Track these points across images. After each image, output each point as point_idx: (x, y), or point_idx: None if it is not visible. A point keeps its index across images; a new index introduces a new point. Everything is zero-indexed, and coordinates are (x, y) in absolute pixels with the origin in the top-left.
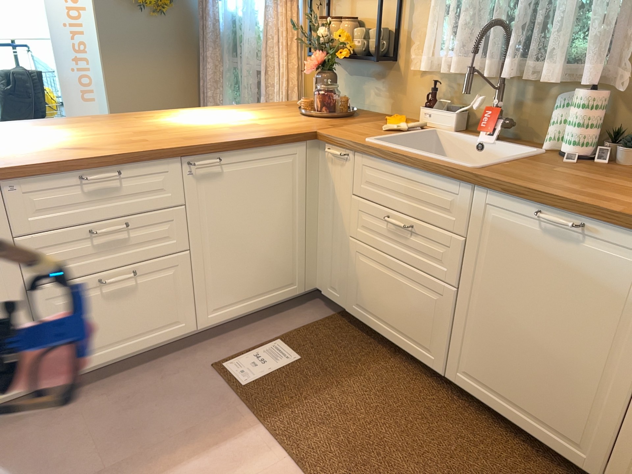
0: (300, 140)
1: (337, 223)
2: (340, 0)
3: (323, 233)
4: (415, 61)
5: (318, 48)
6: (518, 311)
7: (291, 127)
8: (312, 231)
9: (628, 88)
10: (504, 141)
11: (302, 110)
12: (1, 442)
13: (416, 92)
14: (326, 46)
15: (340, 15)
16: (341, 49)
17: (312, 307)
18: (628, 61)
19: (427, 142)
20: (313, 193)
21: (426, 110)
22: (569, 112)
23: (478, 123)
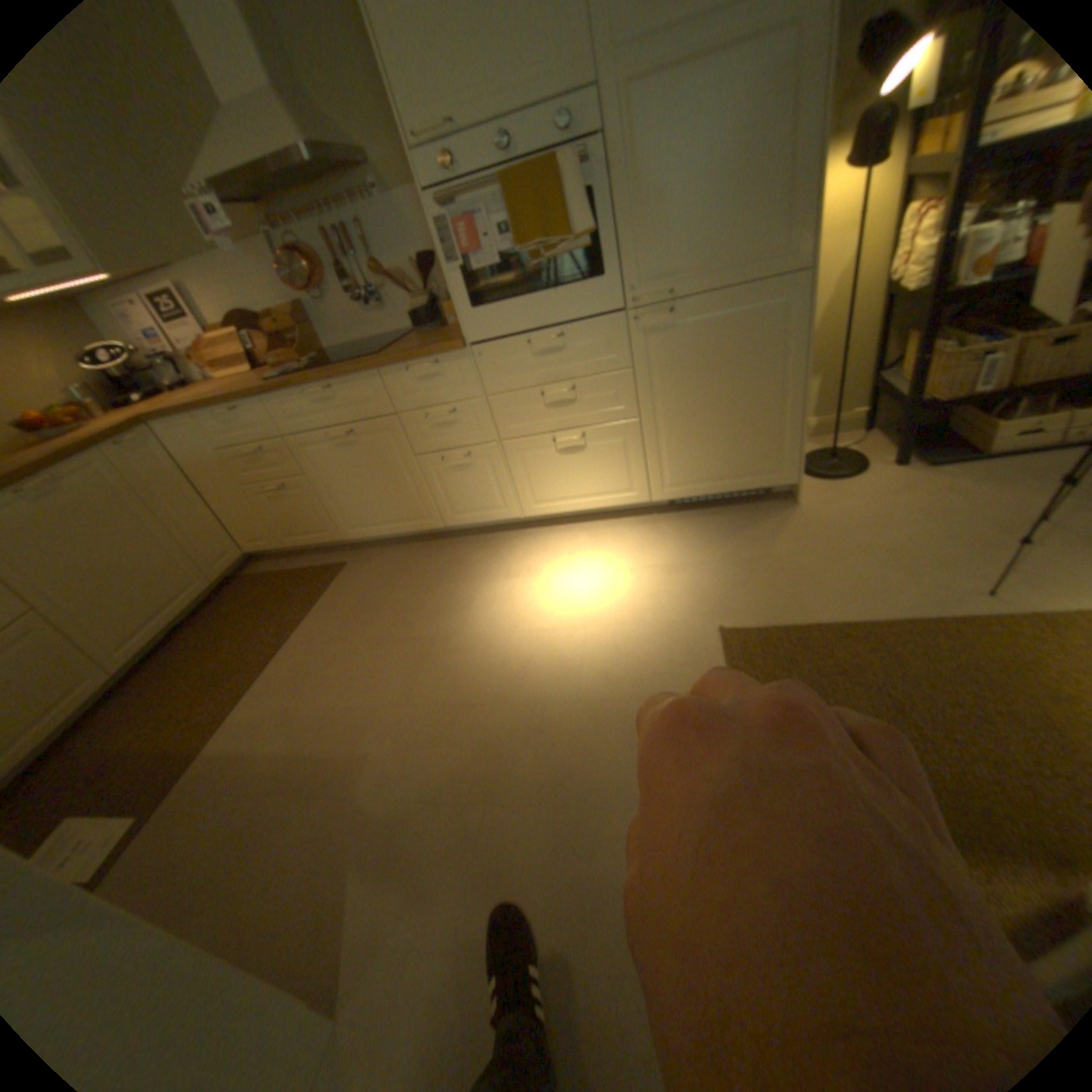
0: None
1: None
2: None
3: None
4: None
5: None
6: (87, 563)
7: None
8: None
9: None
10: None
11: None
12: (313, 948)
13: None
14: None
15: None
16: None
17: None
18: None
19: None
20: None
21: None
22: None
23: None
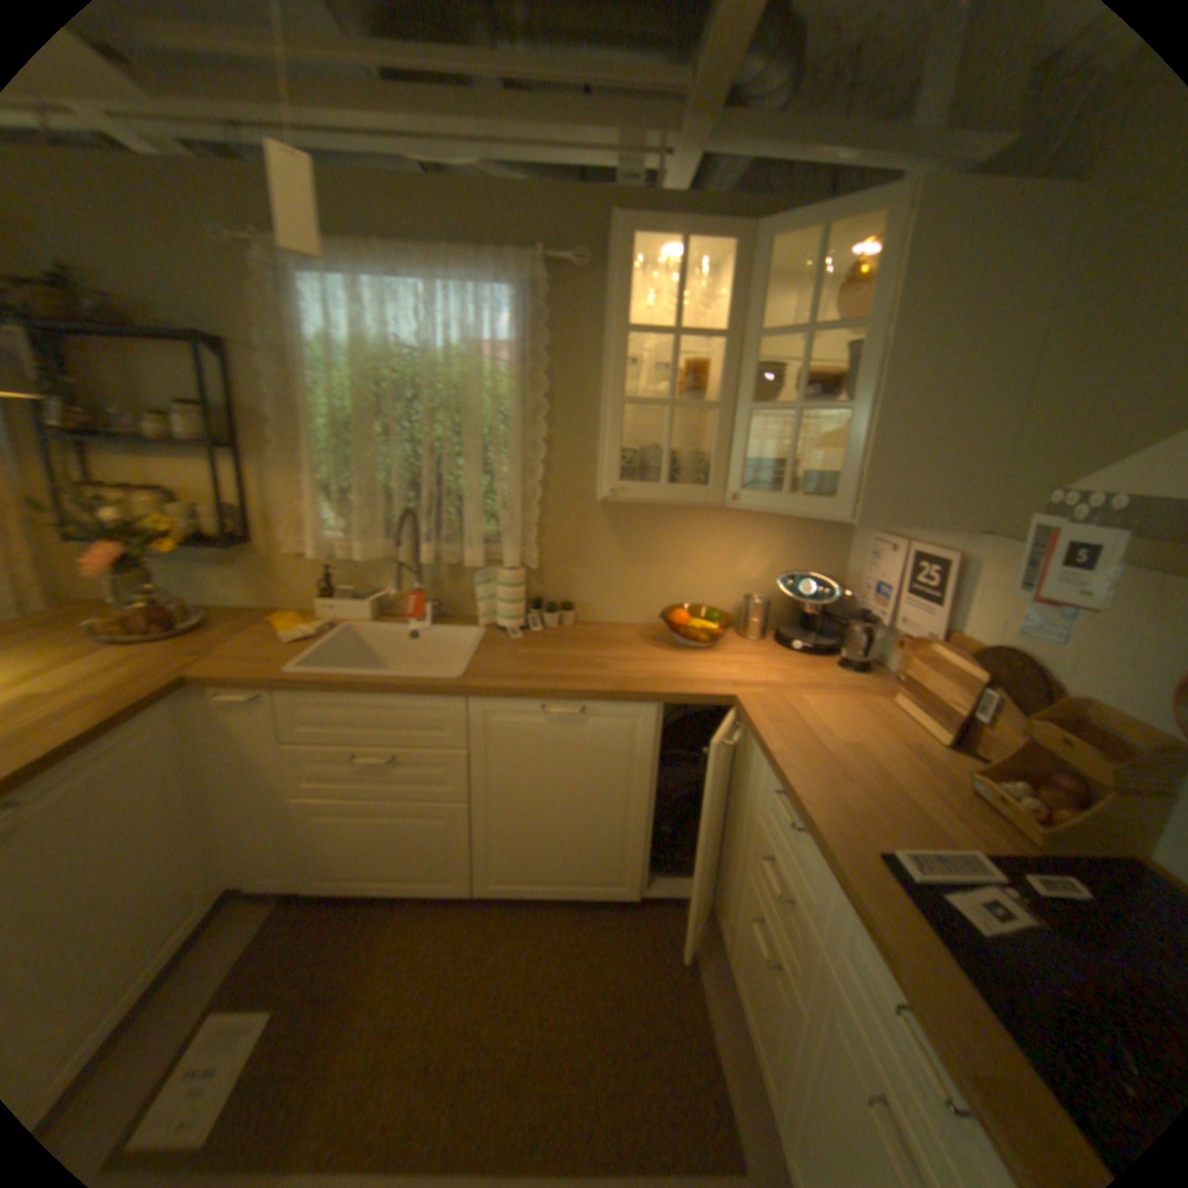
0: (156, 702)
1: (253, 791)
2: (106, 456)
3: (222, 813)
4: (284, 543)
5: (96, 535)
6: (539, 799)
7: (116, 682)
8: (199, 819)
9: (540, 564)
10: (434, 622)
11: (99, 639)
12: None
13: (293, 578)
14: (113, 532)
15: (110, 477)
16: (143, 533)
17: (225, 923)
18: (532, 541)
19: (343, 642)
20: (189, 766)
21: (323, 602)
22: (491, 587)
23: (392, 605)
